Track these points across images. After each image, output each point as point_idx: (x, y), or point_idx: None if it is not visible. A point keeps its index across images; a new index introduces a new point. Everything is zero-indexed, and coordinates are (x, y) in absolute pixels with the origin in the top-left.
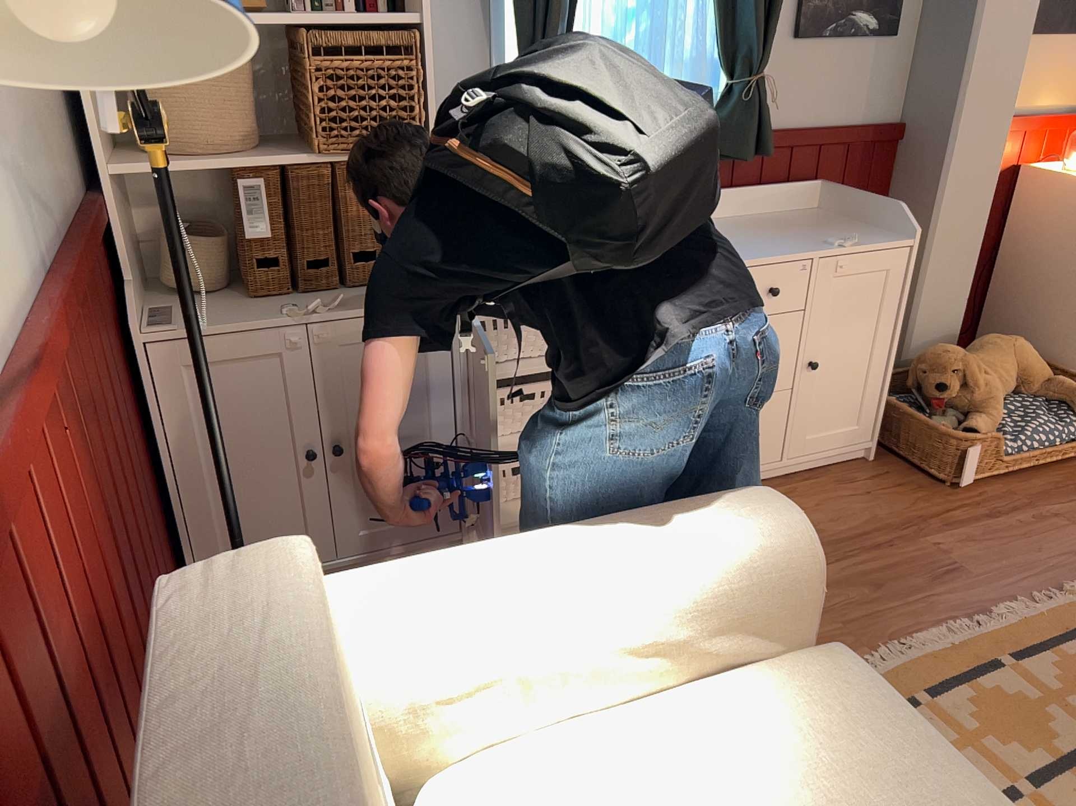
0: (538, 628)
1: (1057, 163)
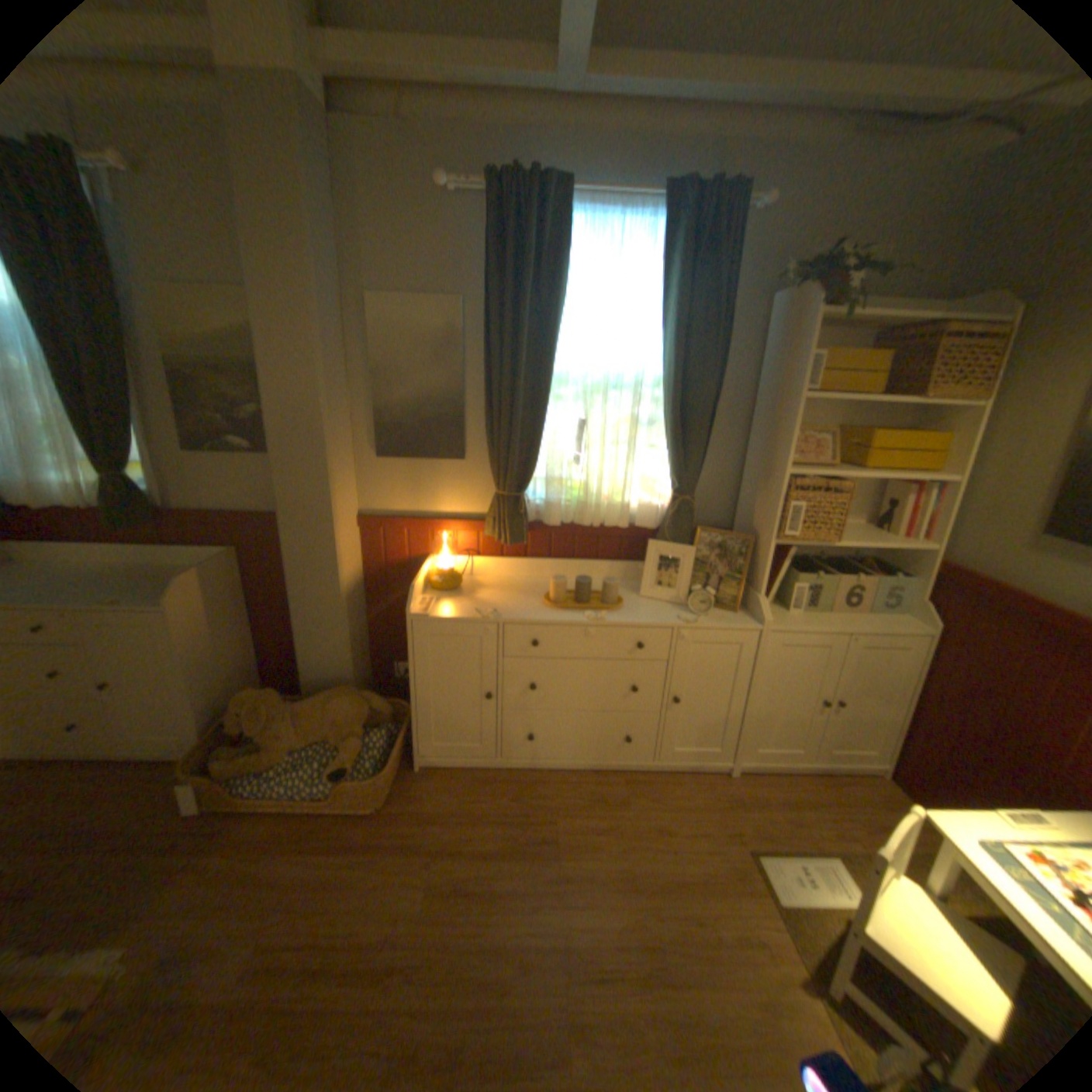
0: None
1: (457, 559)
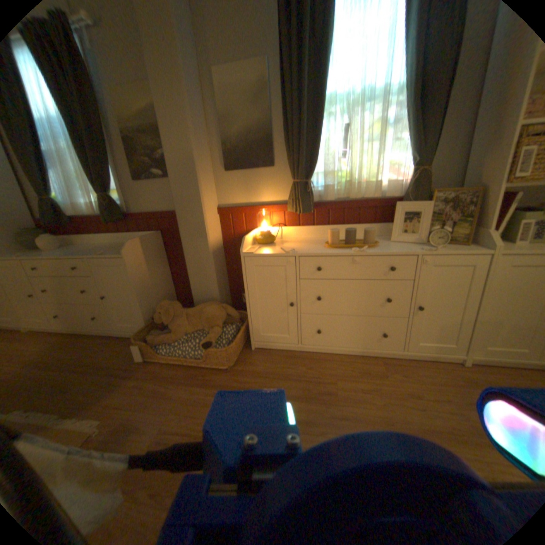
0: None
1: (273, 228)
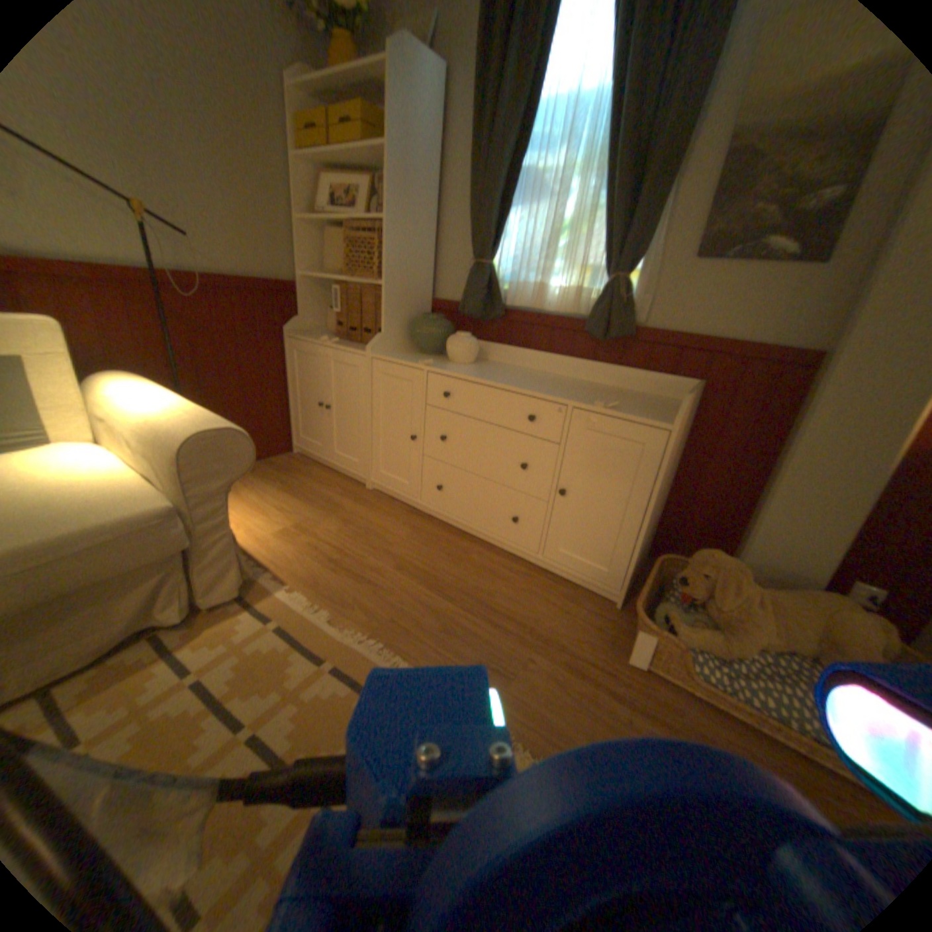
0: (118, 409)
1: None
